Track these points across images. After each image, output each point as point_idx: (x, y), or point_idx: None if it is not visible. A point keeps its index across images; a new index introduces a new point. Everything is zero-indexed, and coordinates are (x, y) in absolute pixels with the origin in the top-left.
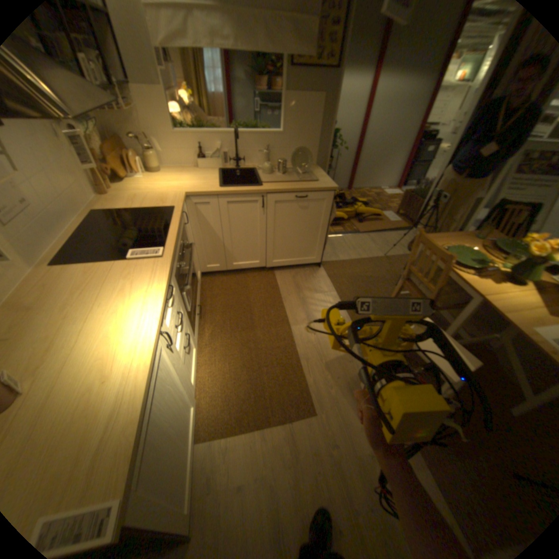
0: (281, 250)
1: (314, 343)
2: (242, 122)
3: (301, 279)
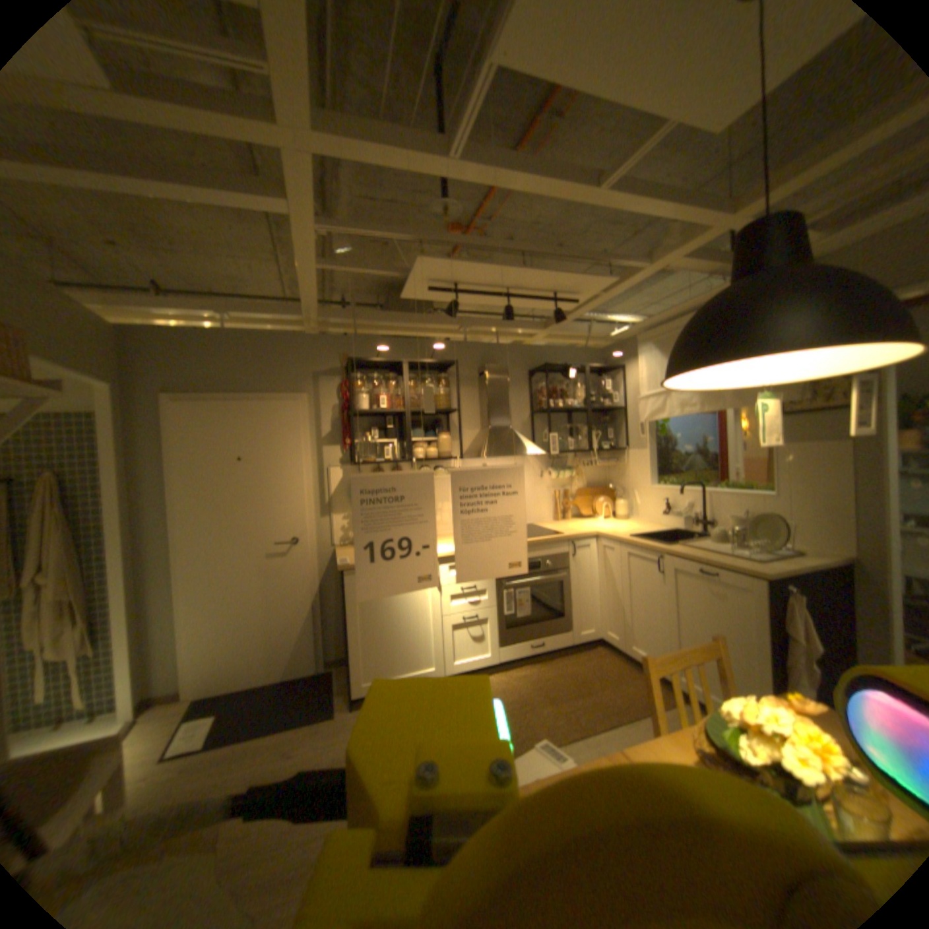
0: None
1: None
2: (732, 483)
3: None
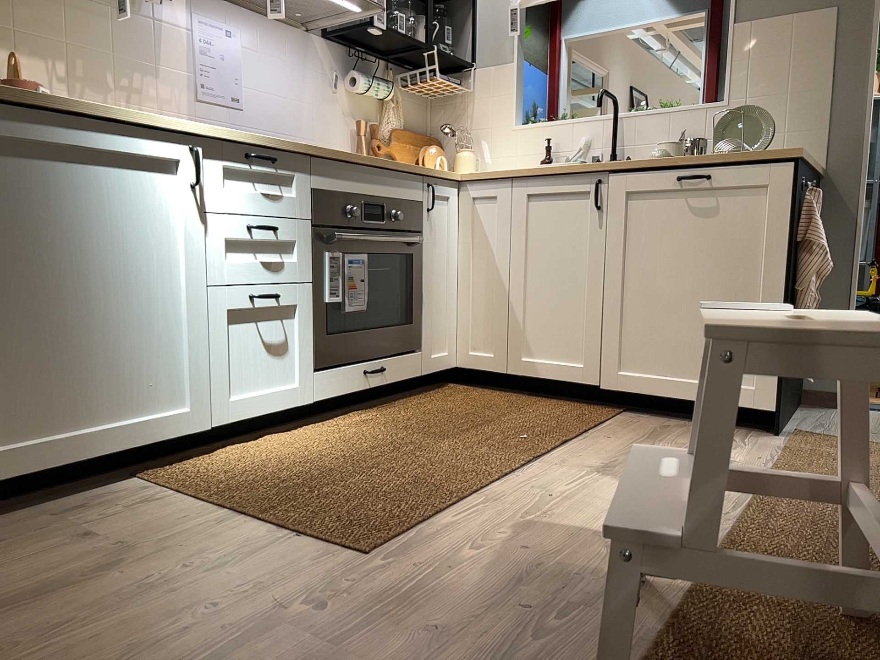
0: (643, 338)
1: (555, 496)
2: (644, 107)
3: (681, 433)
